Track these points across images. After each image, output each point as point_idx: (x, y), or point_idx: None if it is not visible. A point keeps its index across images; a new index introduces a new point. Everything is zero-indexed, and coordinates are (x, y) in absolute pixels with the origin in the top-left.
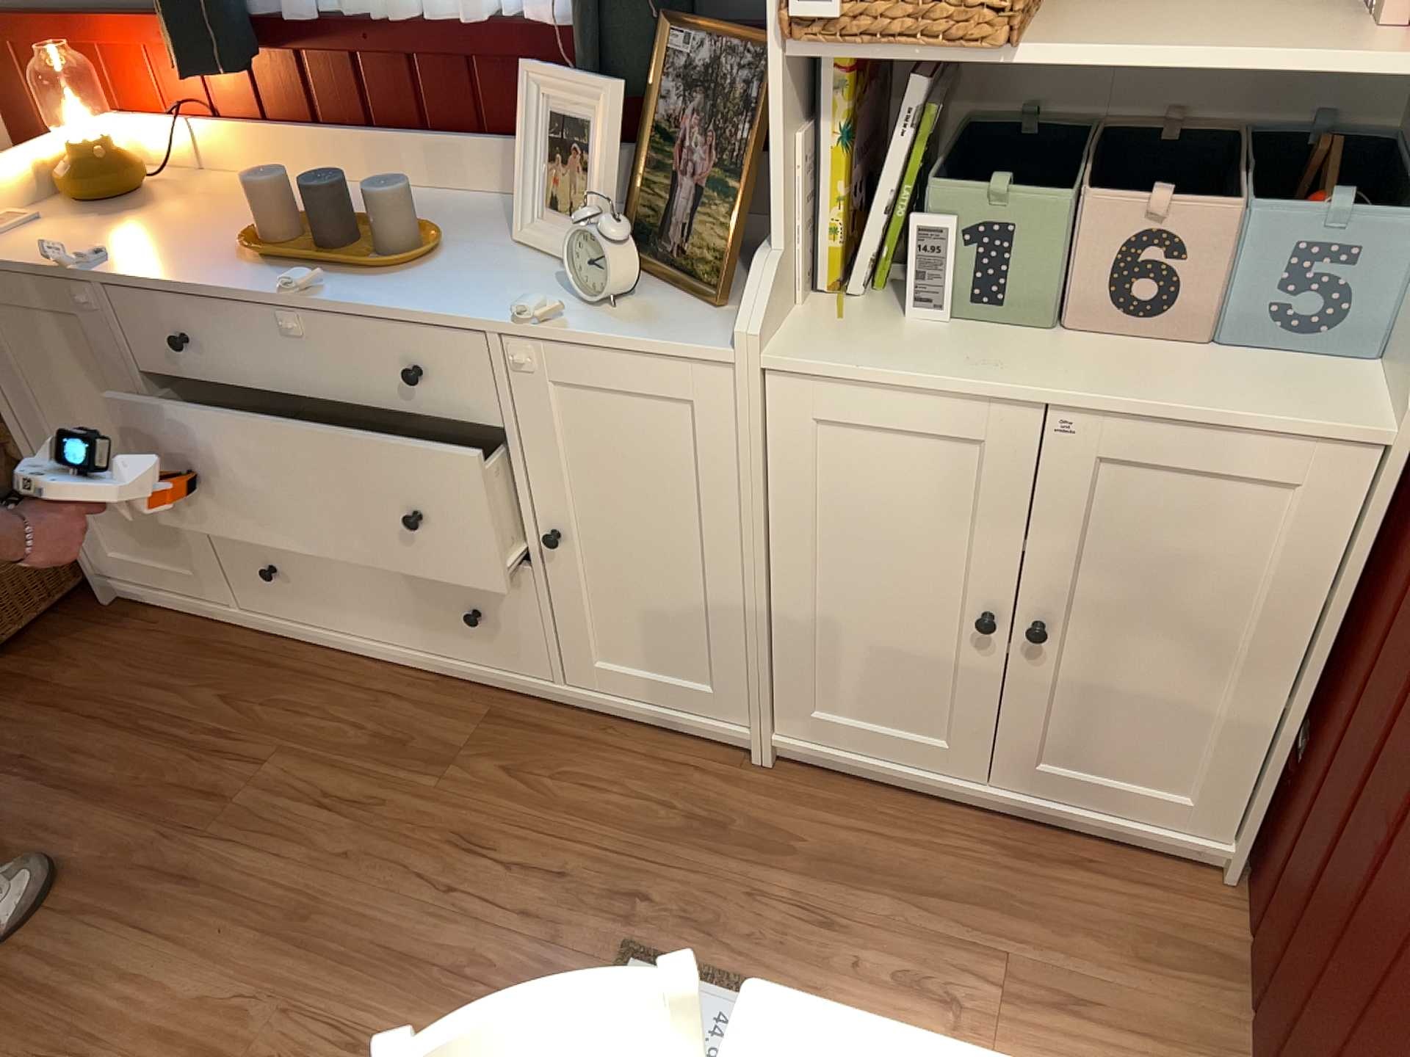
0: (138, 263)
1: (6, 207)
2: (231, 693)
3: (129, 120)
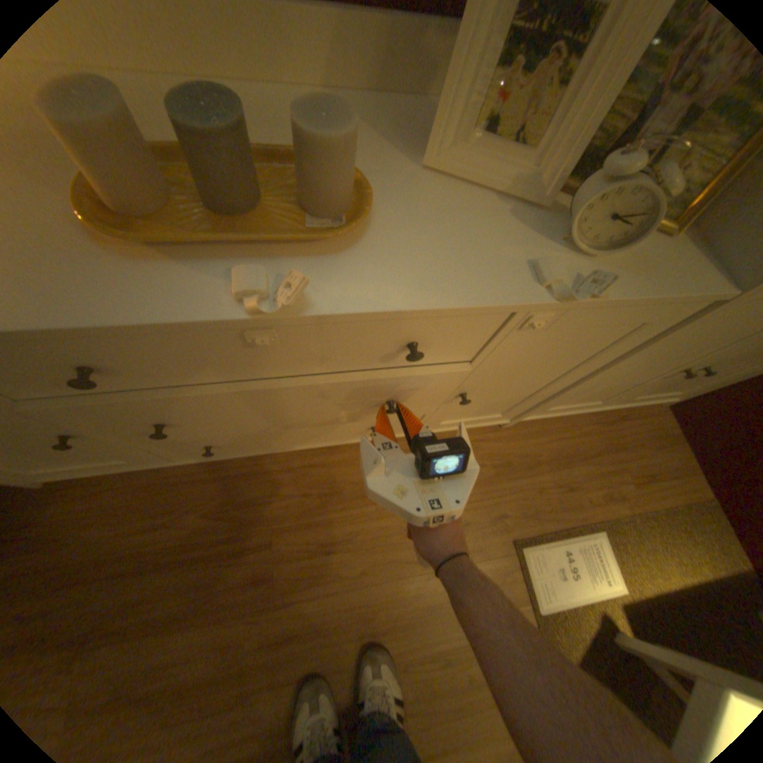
0: None
1: None
2: (201, 517)
3: None
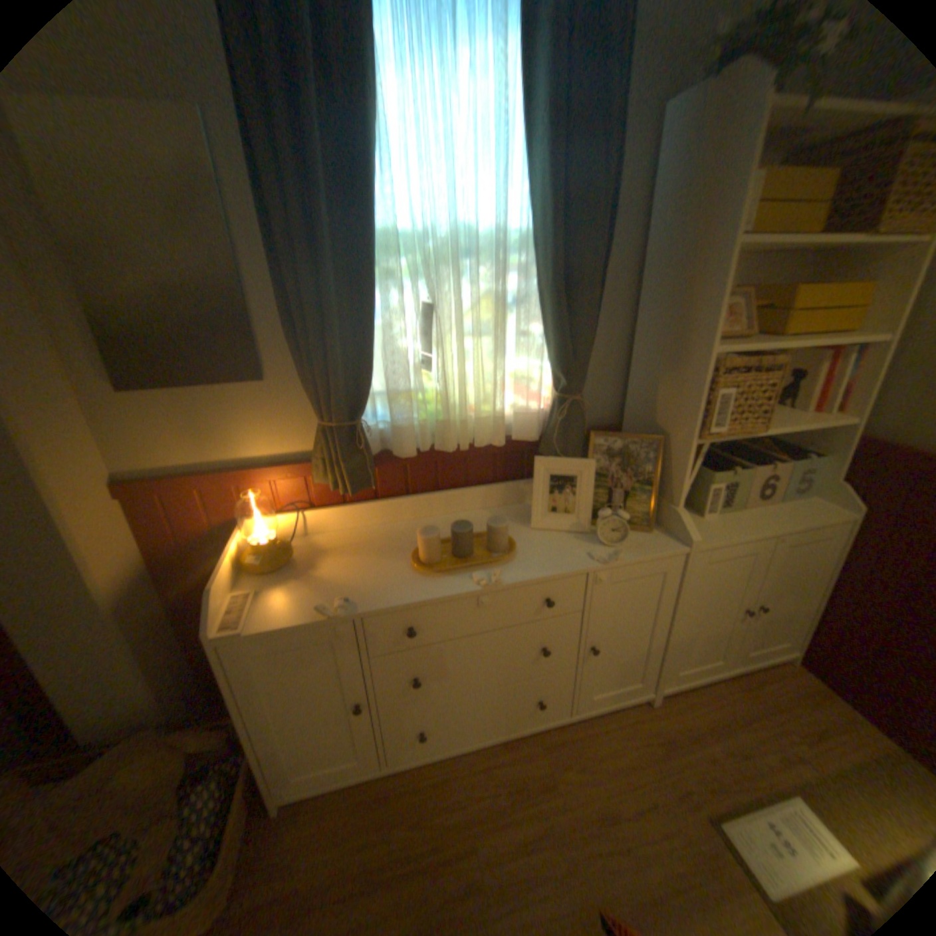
0: (360, 598)
1: (219, 593)
2: (409, 829)
3: (272, 518)
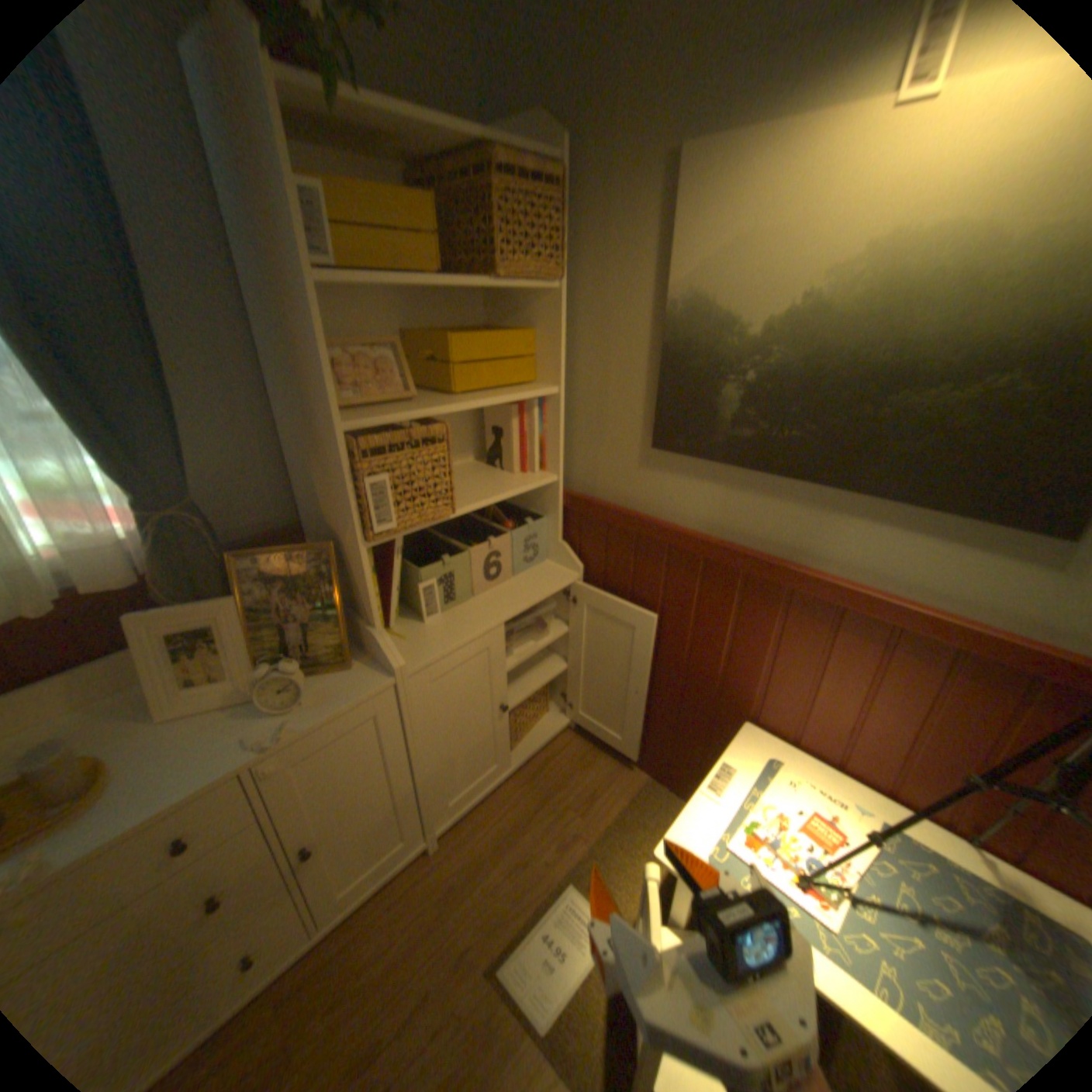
0: None
1: None
2: None
3: None
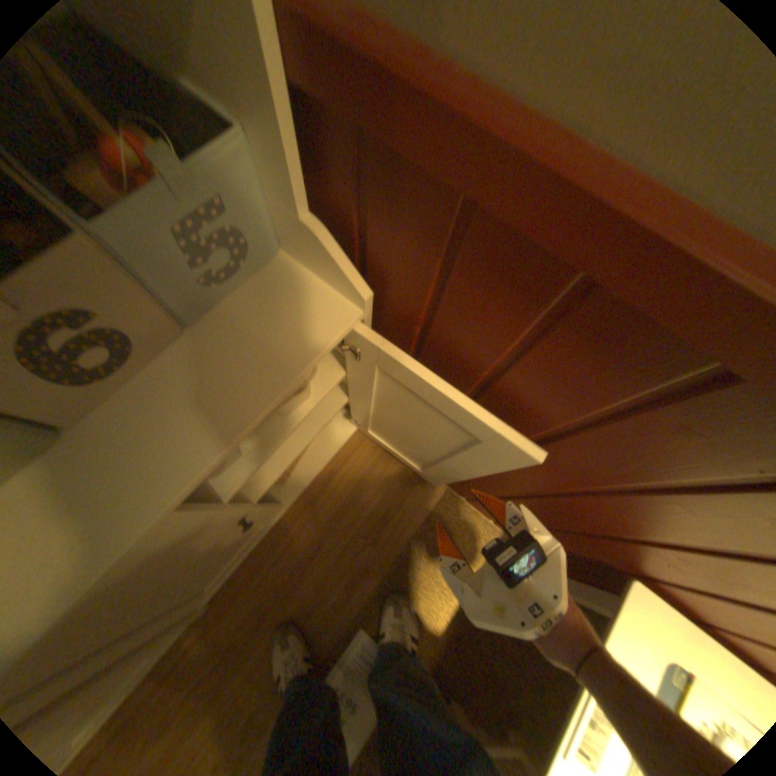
0: None
1: None
2: None
3: None
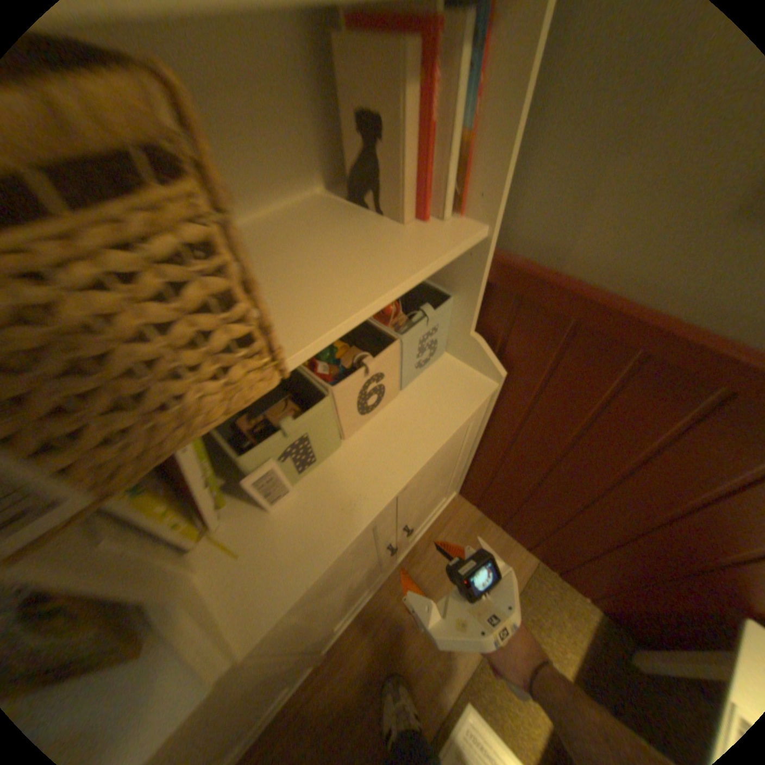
0: None
1: None
2: None
3: None
